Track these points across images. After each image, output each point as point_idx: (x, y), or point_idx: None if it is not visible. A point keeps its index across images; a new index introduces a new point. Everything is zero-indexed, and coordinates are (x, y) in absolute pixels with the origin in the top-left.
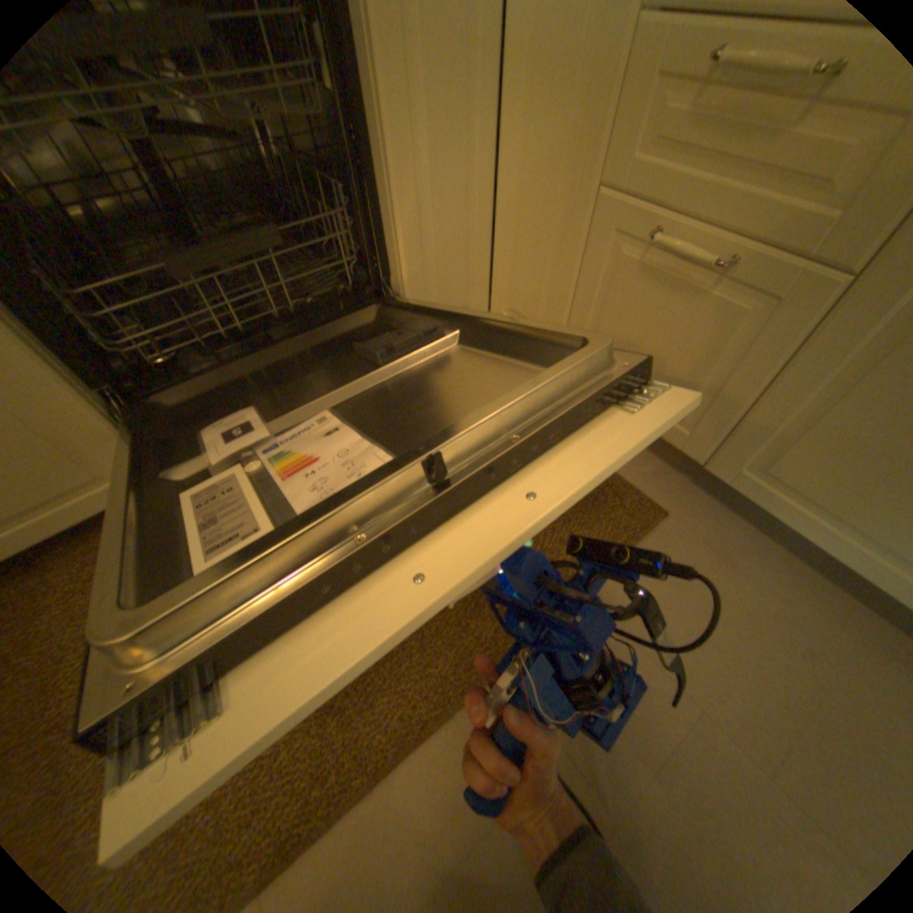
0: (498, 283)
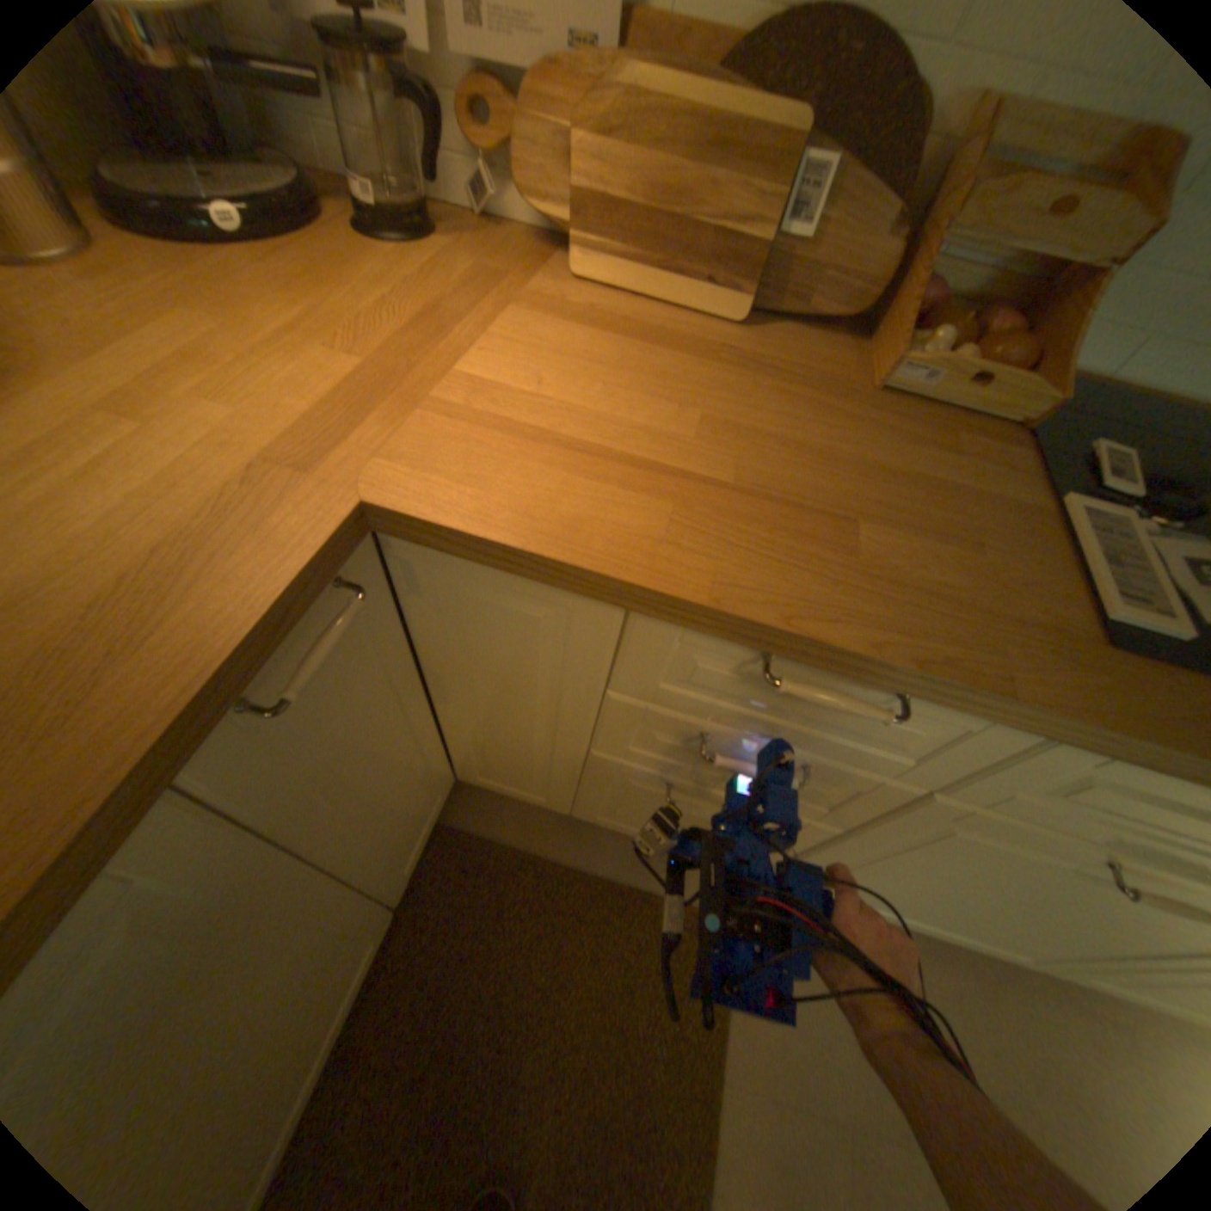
0: (462, 762)
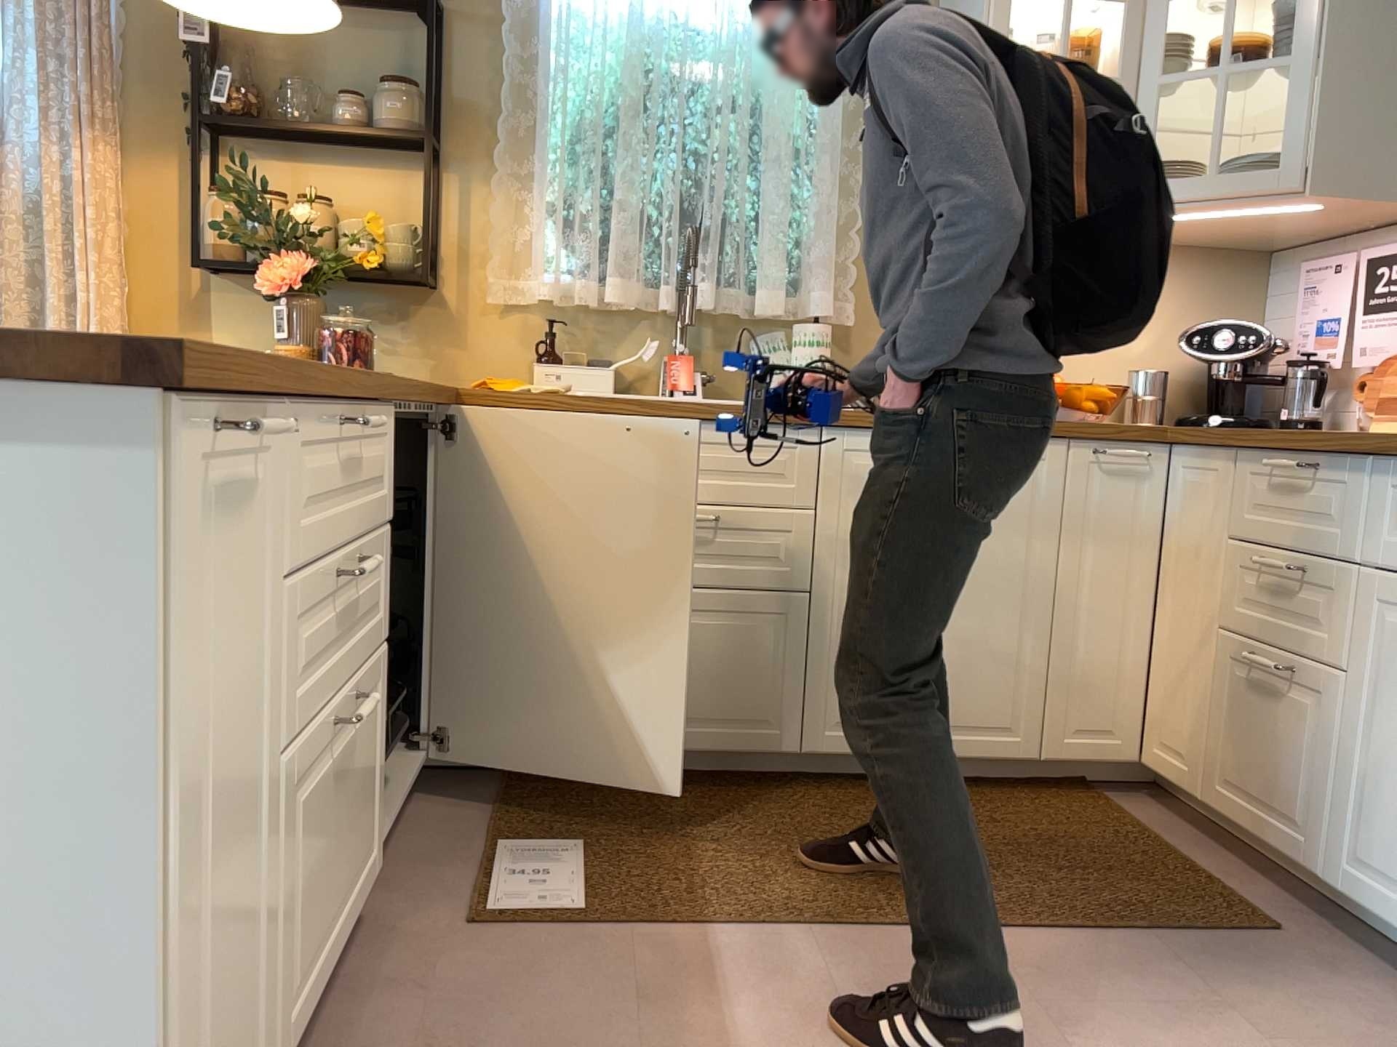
0: (1152, 716)
